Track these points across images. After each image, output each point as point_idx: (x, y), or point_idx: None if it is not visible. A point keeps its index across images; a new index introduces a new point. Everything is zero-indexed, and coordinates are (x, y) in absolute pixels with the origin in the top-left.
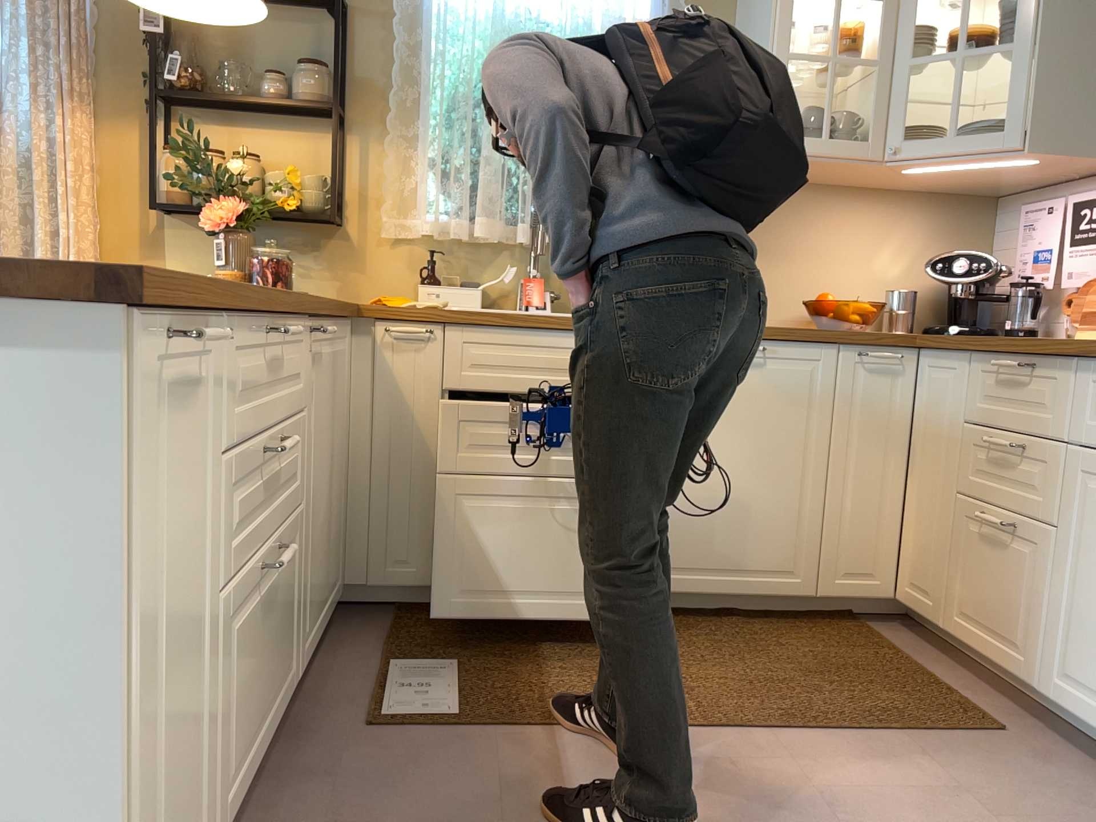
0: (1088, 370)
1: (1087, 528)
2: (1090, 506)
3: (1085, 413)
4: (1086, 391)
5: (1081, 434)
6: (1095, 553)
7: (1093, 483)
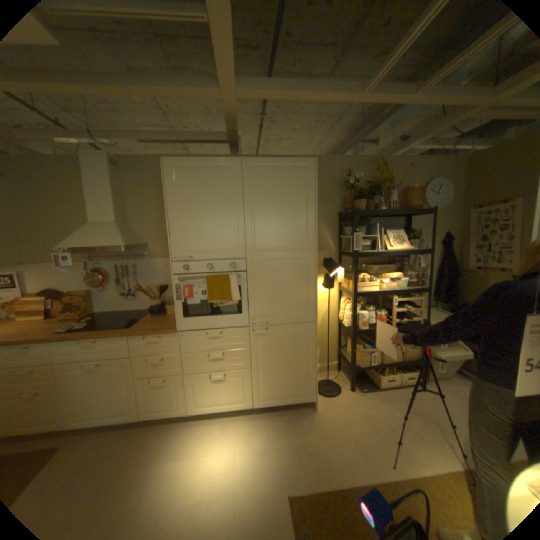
0: (52, 345)
1: (66, 384)
2: (65, 378)
3: (54, 356)
4: (53, 350)
5: (55, 362)
6: (71, 389)
7: (64, 373)
